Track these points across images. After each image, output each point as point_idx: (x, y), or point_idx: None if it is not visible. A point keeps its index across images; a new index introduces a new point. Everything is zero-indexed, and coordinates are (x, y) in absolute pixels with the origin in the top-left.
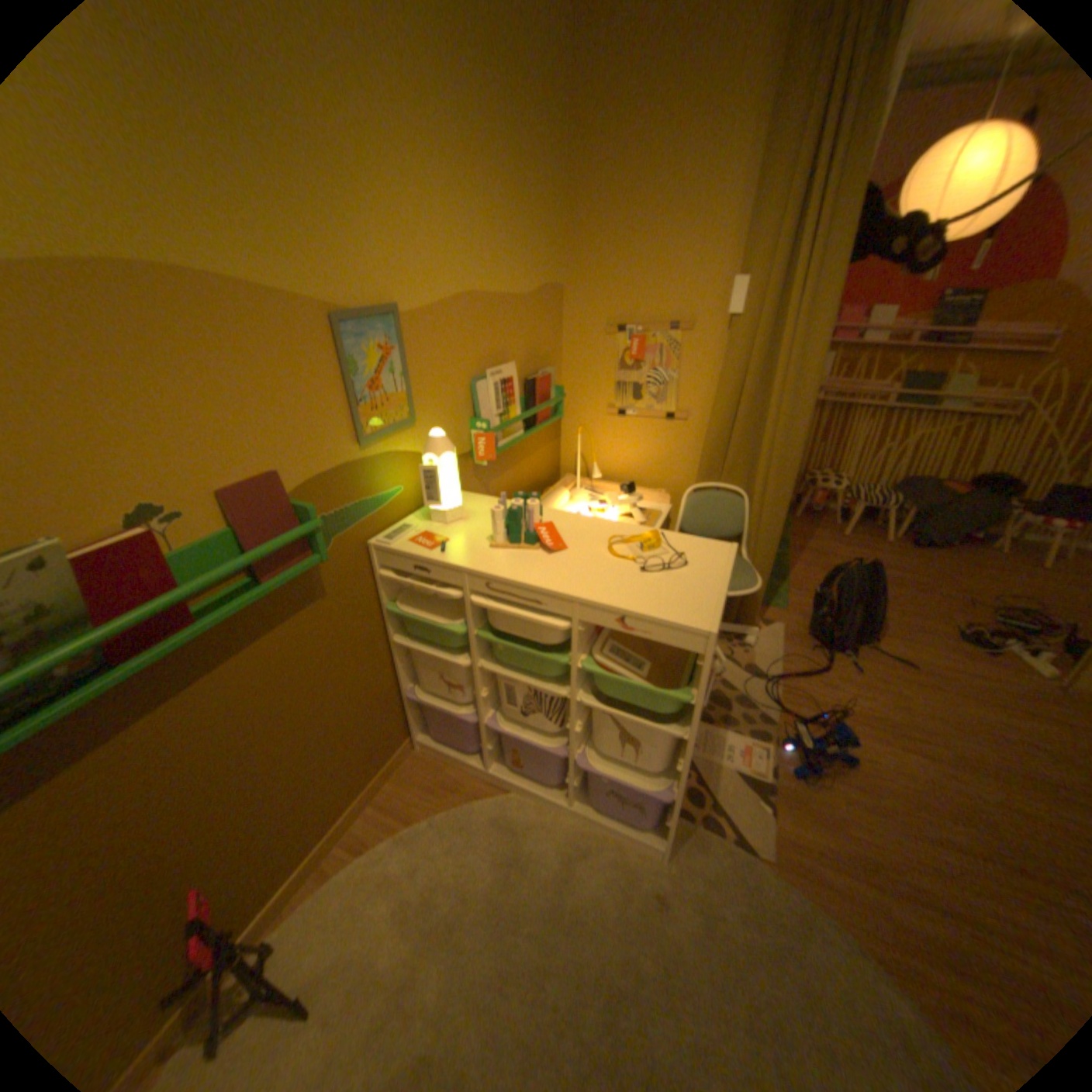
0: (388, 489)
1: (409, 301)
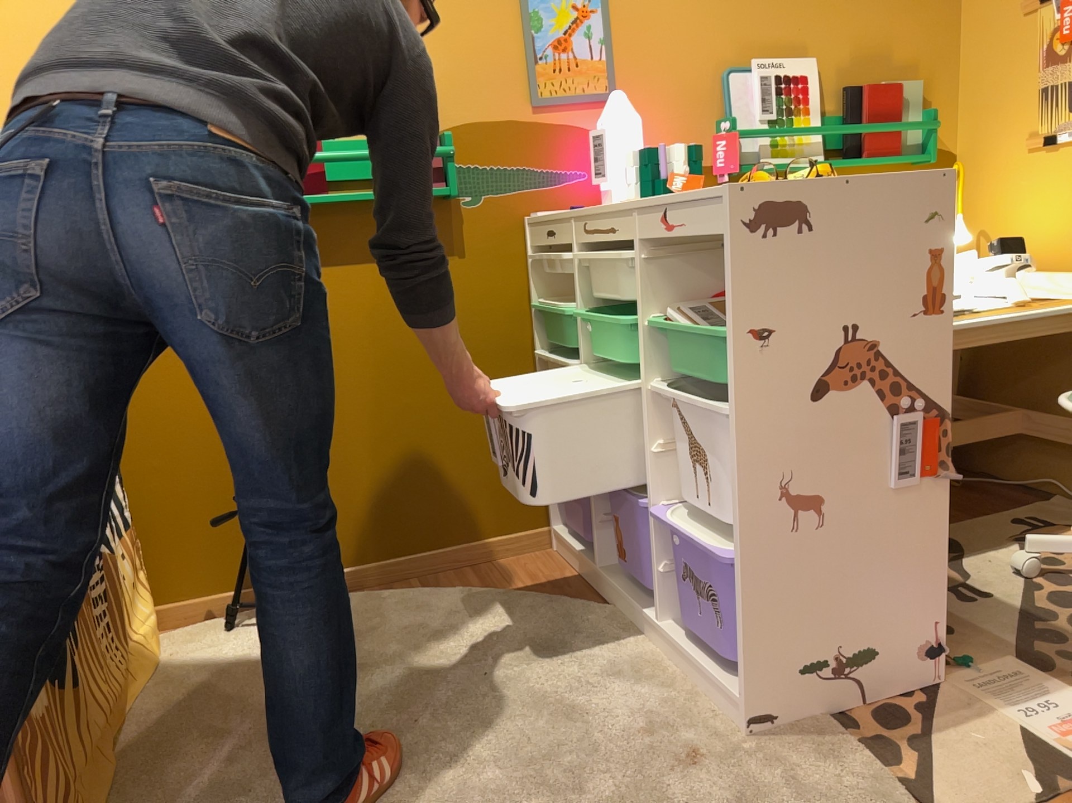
0: (565, 167)
1: None
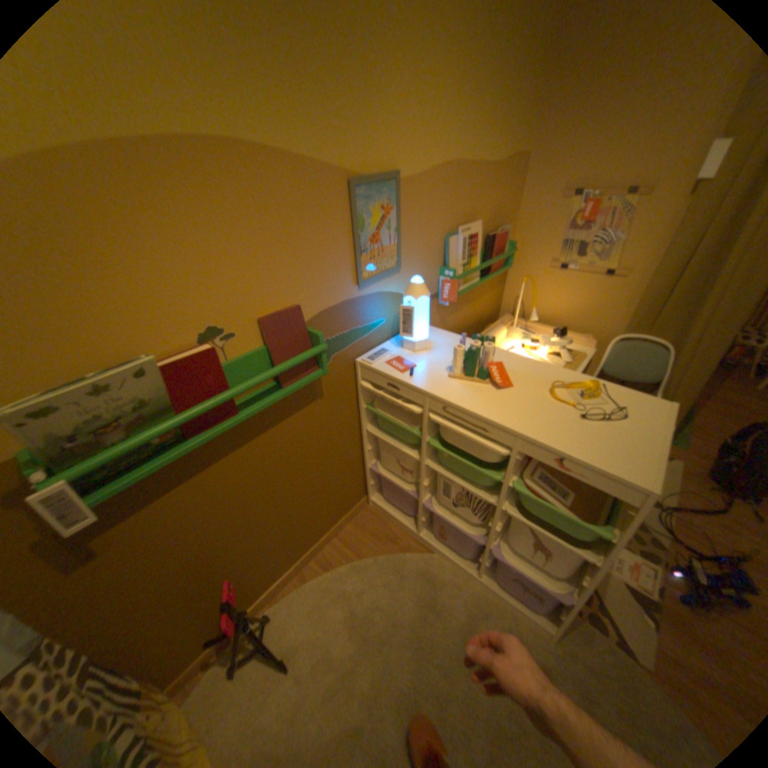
0: (374, 320)
1: (408, 168)
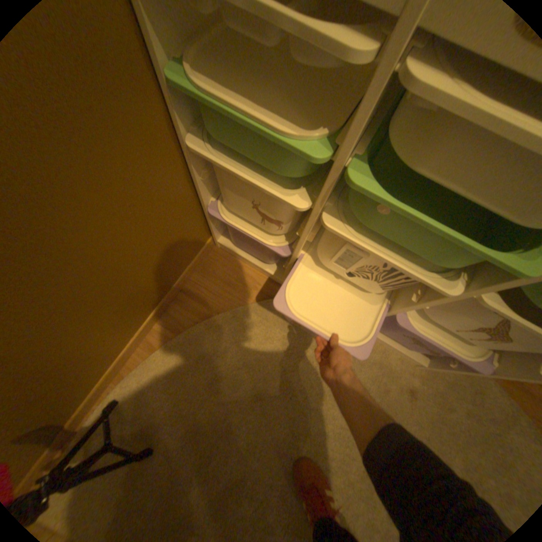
0: None
1: None
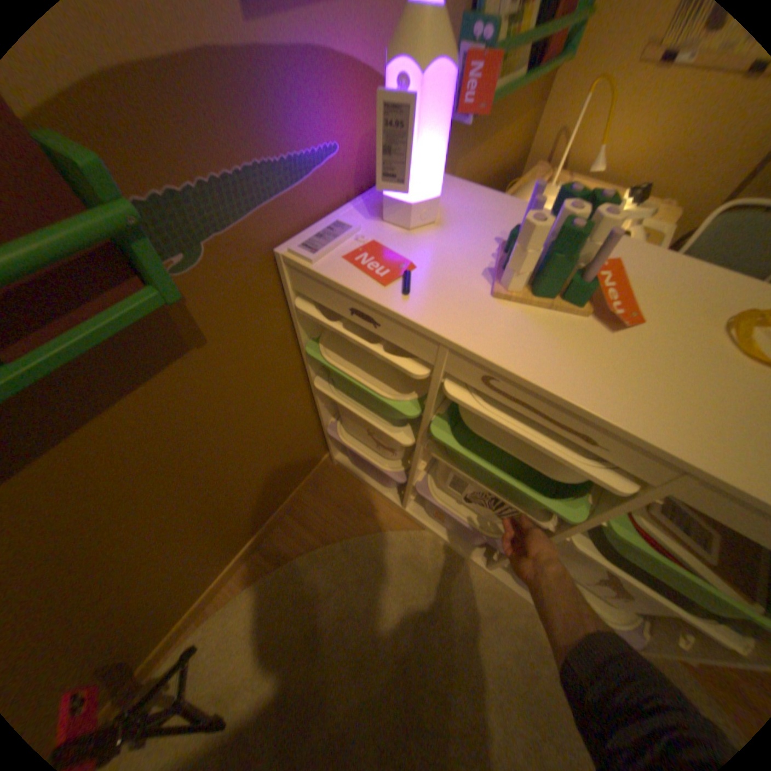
0: (313, 143)
1: None
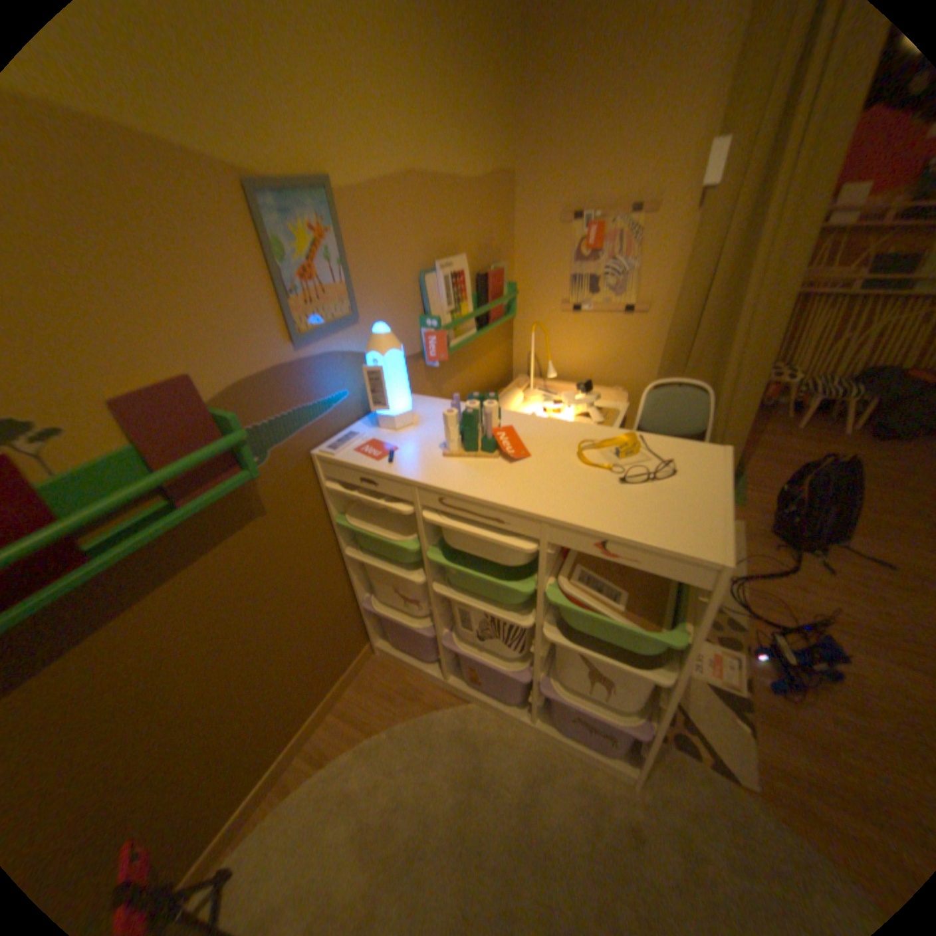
0: (331, 392)
1: (342, 171)
